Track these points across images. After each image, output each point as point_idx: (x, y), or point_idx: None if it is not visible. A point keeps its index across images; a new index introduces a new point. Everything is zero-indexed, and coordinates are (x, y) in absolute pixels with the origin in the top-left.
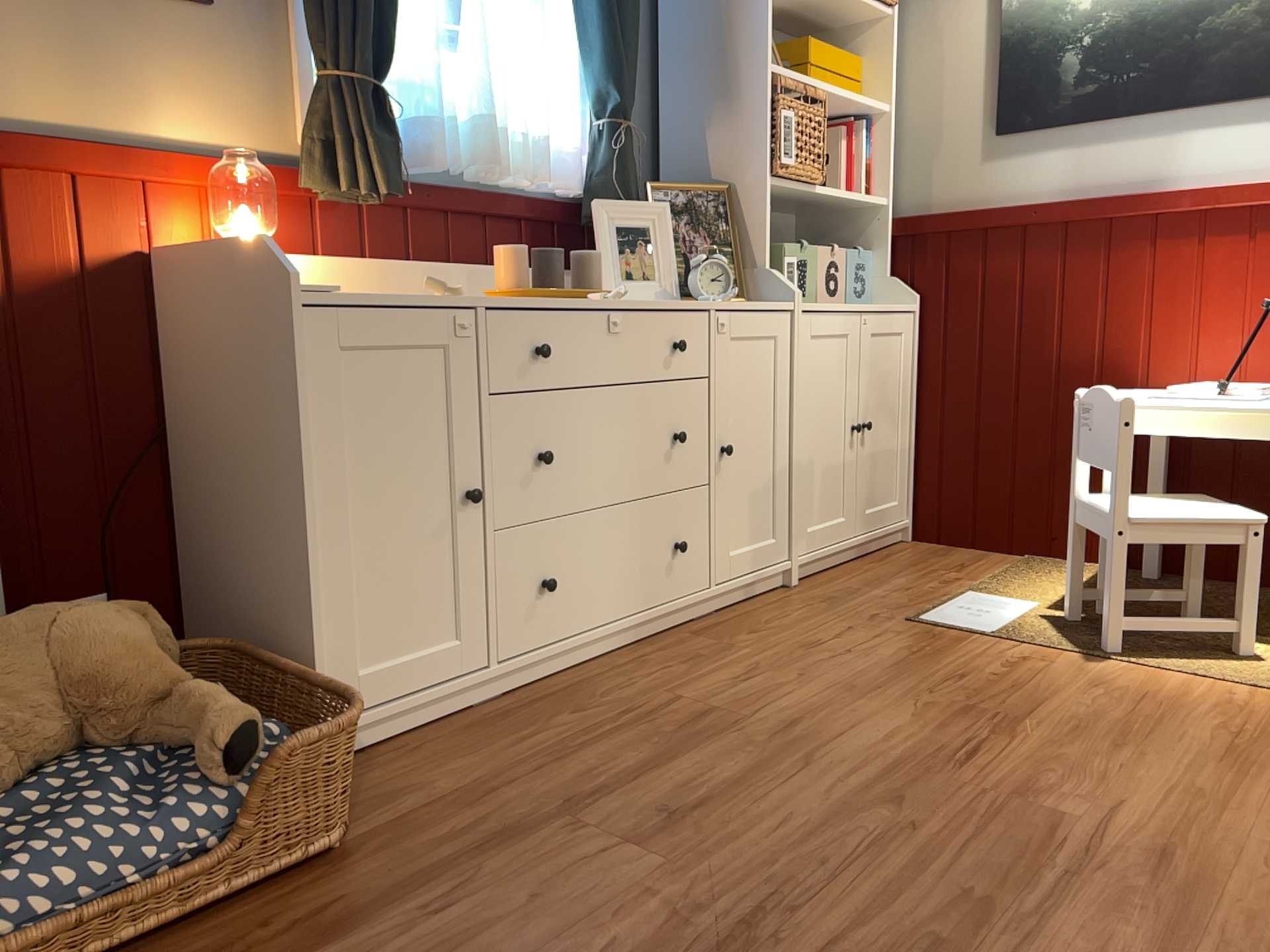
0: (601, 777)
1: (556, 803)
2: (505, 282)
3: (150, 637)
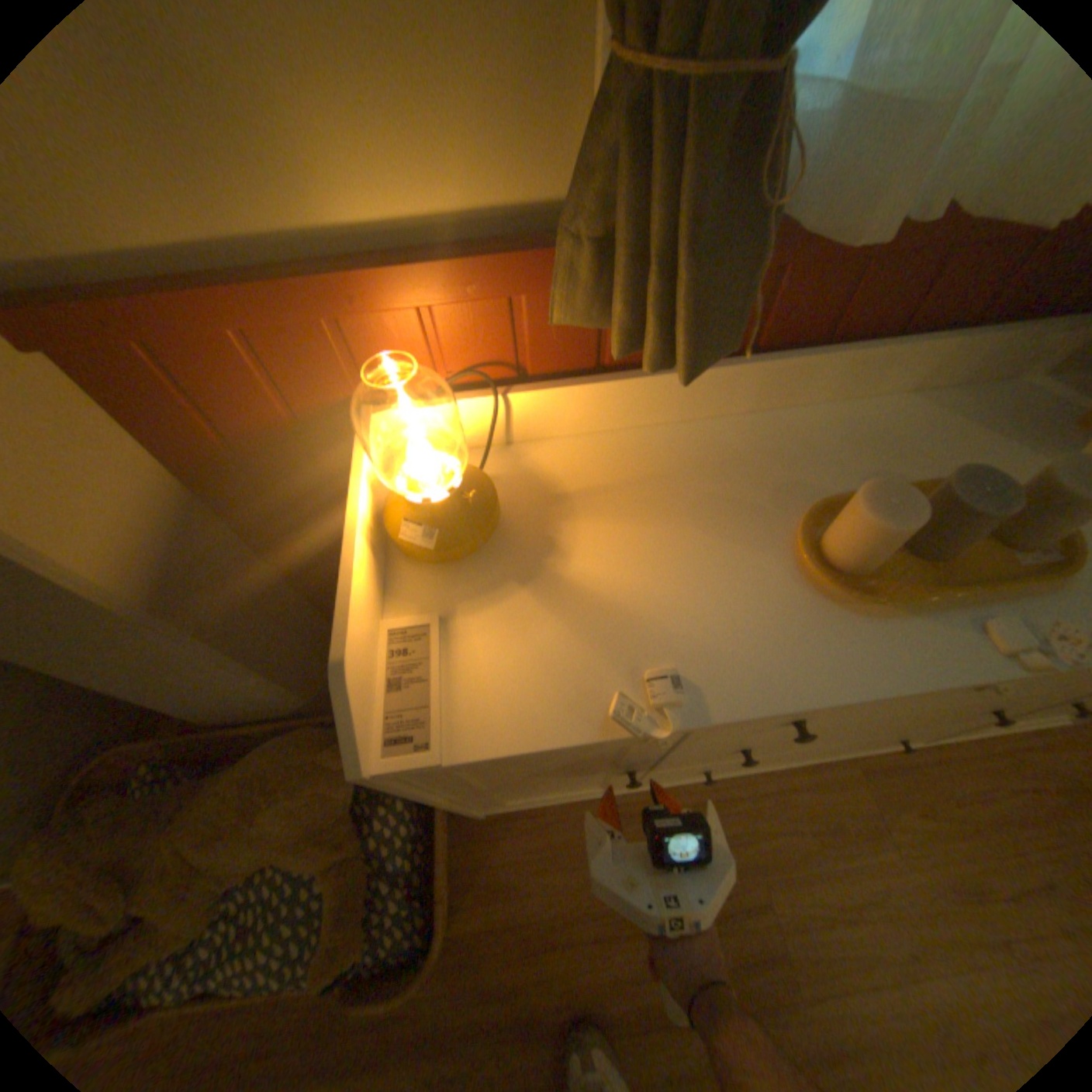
0: (631, 999)
1: (581, 1011)
2: (845, 547)
3: (341, 801)
